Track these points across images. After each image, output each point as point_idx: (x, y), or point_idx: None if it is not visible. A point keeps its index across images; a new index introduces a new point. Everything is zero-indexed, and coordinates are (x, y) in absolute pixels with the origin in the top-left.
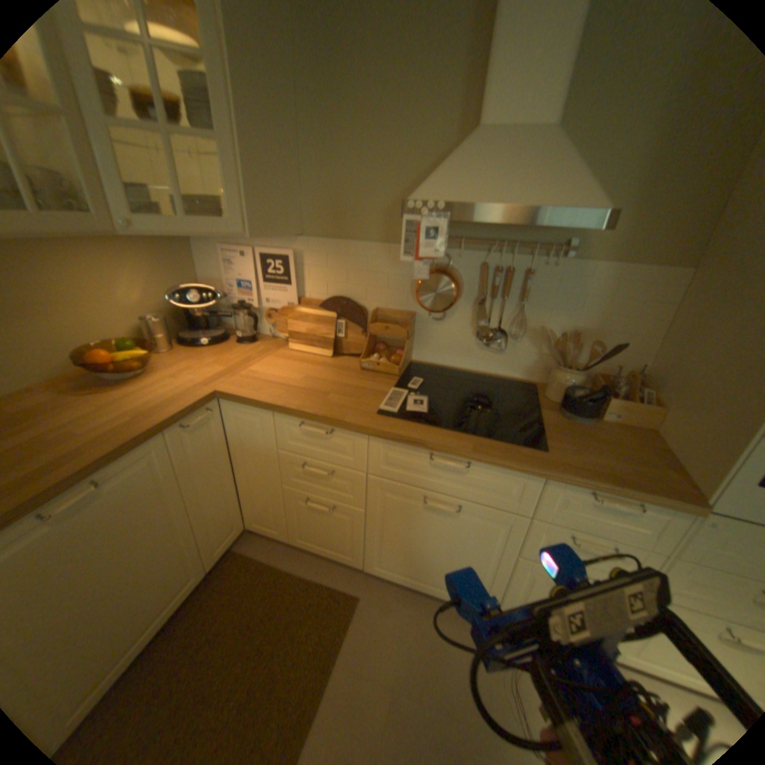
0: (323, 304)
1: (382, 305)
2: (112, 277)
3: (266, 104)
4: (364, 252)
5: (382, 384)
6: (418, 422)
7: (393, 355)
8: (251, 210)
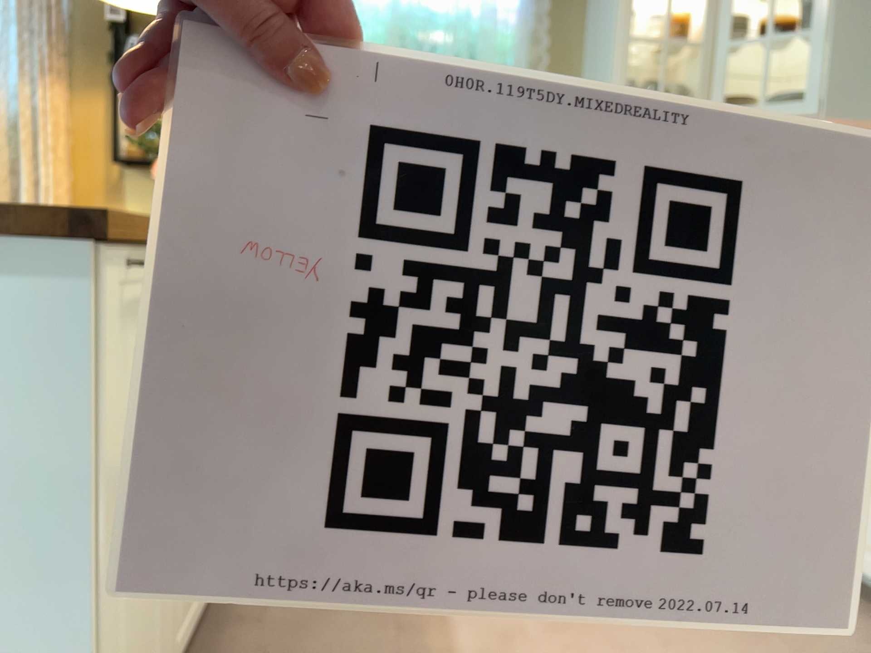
0: None
1: None
2: None
3: None
4: None
5: None
6: None
7: None
8: (839, 90)
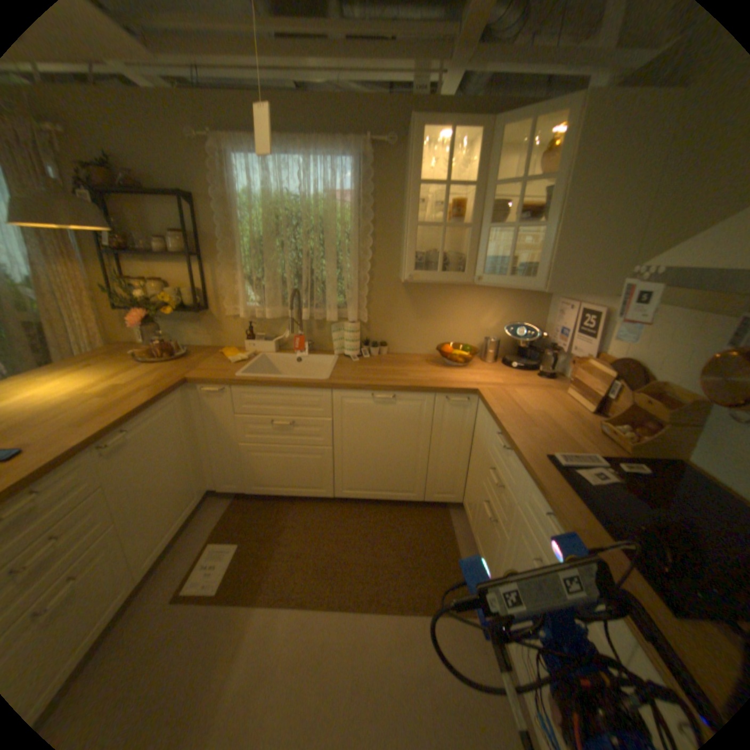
0: (615, 365)
1: (677, 383)
2: (485, 311)
3: (613, 192)
4: (677, 320)
5: (600, 452)
6: (570, 485)
7: (648, 438)
8: (559, 274)
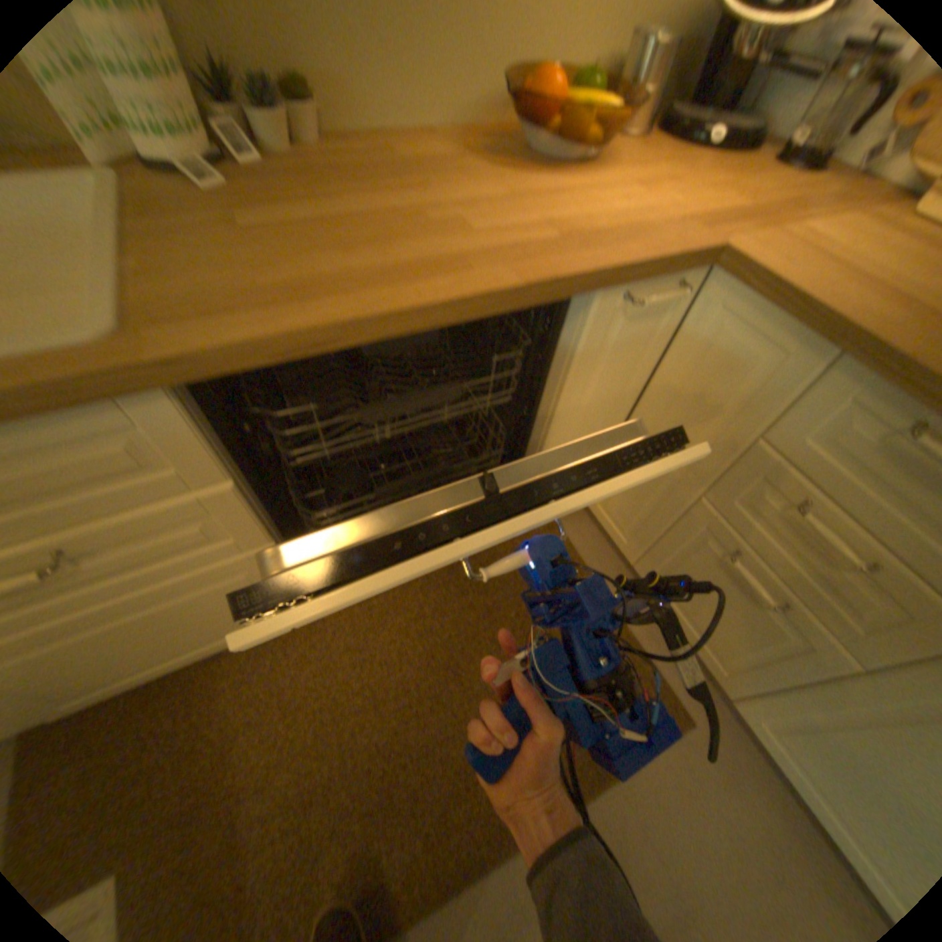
0: None
1: None
2: None
3: None
4: None
5: None
6: None
7: None
8: None
